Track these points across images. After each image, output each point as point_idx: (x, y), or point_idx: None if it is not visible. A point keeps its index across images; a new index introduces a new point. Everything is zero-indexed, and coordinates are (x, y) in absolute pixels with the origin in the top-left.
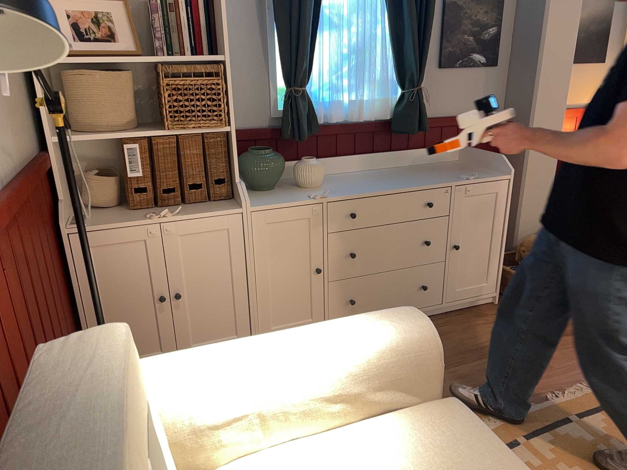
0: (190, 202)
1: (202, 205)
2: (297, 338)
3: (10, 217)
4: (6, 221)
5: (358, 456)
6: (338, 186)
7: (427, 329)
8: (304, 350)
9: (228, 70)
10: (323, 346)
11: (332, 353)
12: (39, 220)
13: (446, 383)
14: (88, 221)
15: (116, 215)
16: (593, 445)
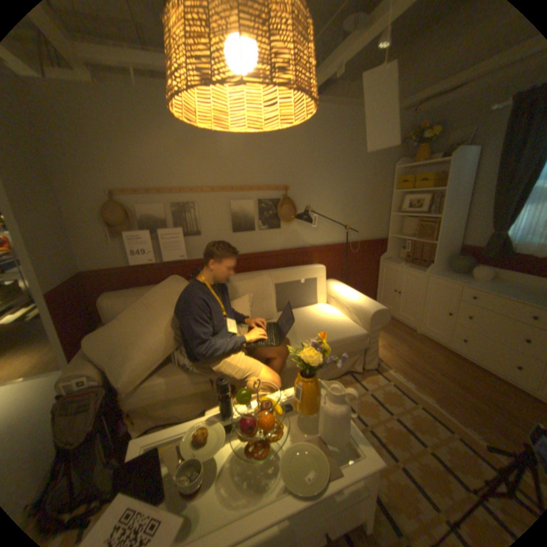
0: (421, 266)
1: (422, 268)
2: (356, 294)
3: (348, 249)
4: (345, 249)
5: (337, 317)
6: (489, 285)
7: (375, 311)
8: (352, 296)
9: (445, 221)
10: (355, 297)
11: (354, 299)
12: (367, 254)
13: (449, 389)
14: (389, 260)
15: (398, 262)
16: (437, 437)
